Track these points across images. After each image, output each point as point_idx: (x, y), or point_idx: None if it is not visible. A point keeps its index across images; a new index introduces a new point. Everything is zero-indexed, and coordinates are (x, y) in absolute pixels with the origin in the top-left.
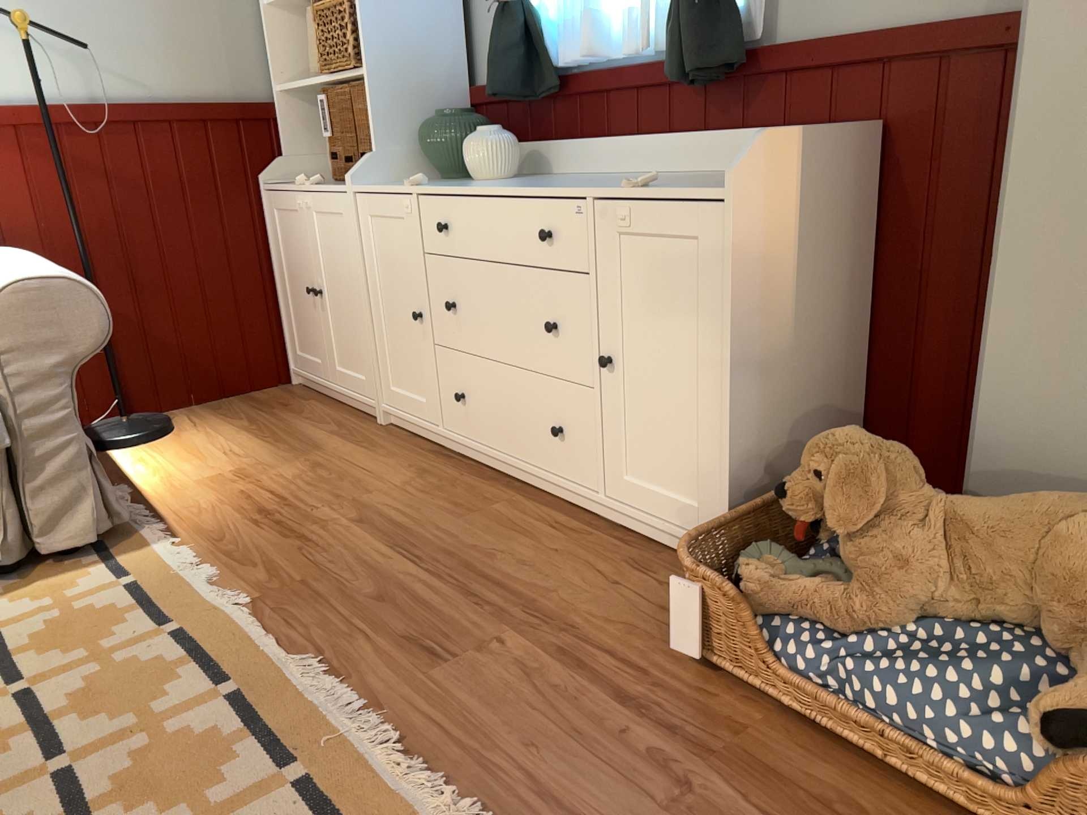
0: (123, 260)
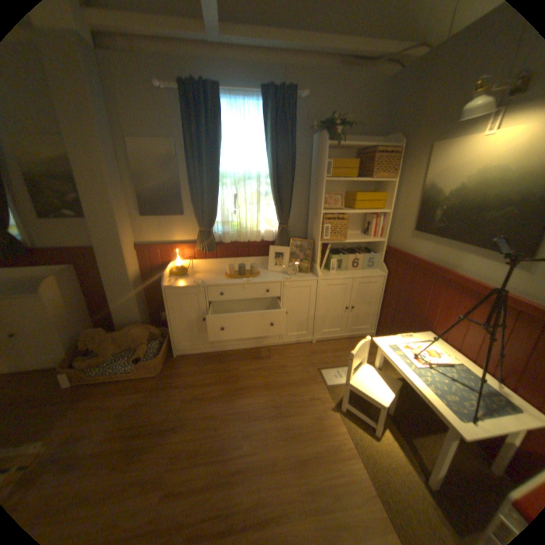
0: None
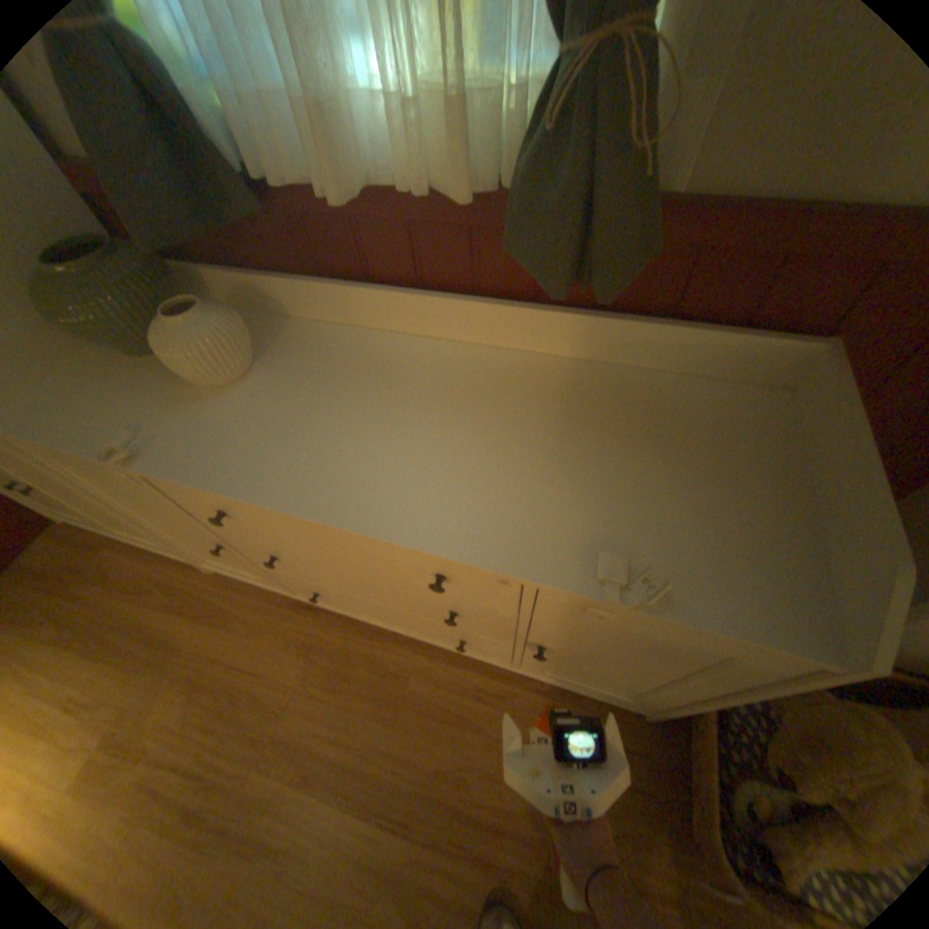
0: None
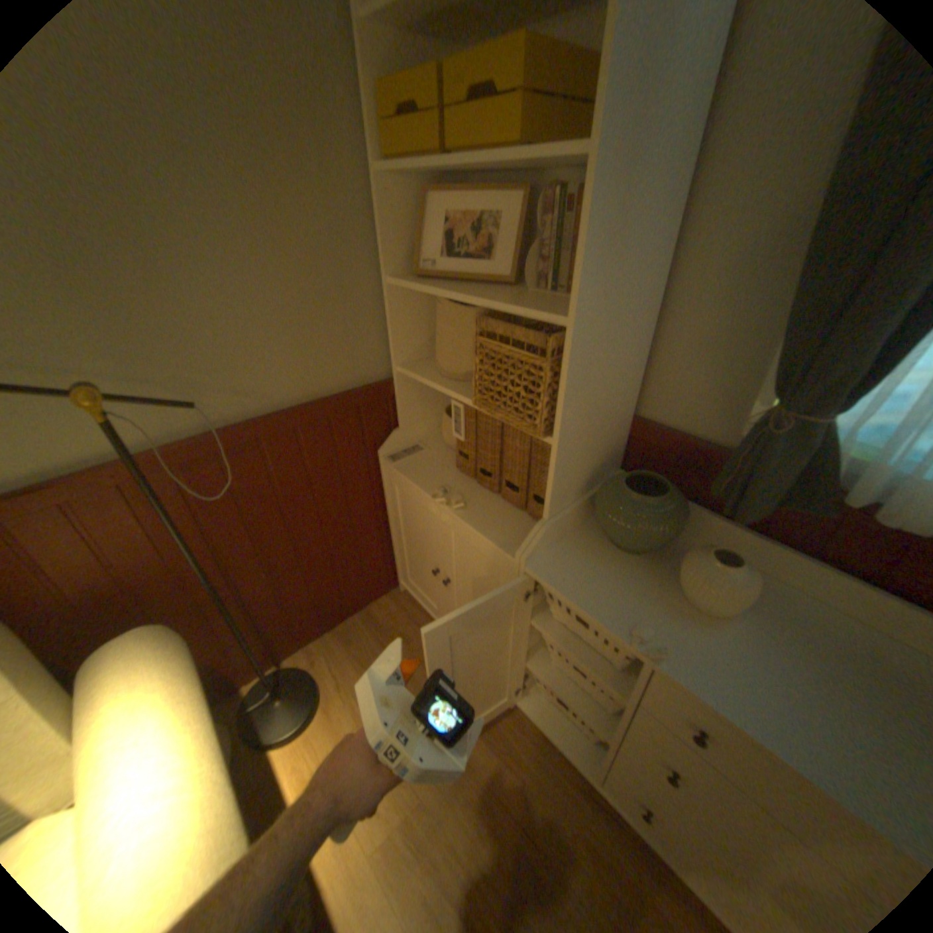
0: (255, 558)
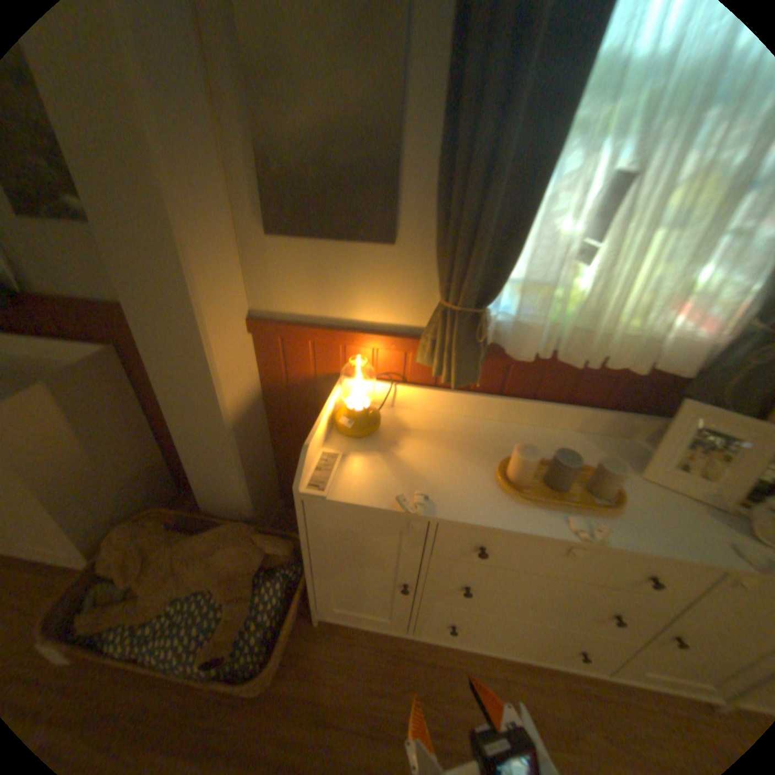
0: None
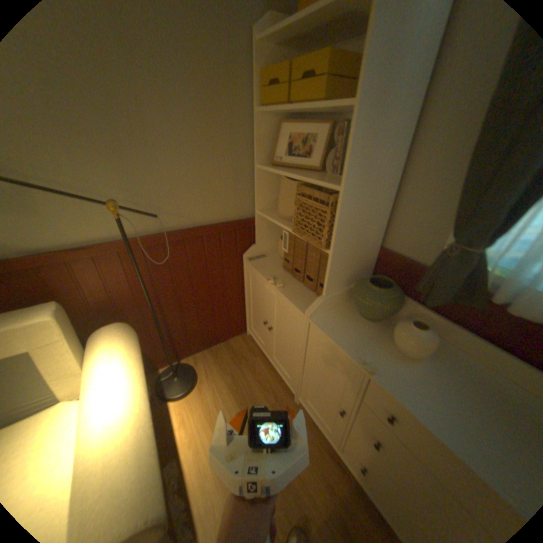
0: (175, 302)
